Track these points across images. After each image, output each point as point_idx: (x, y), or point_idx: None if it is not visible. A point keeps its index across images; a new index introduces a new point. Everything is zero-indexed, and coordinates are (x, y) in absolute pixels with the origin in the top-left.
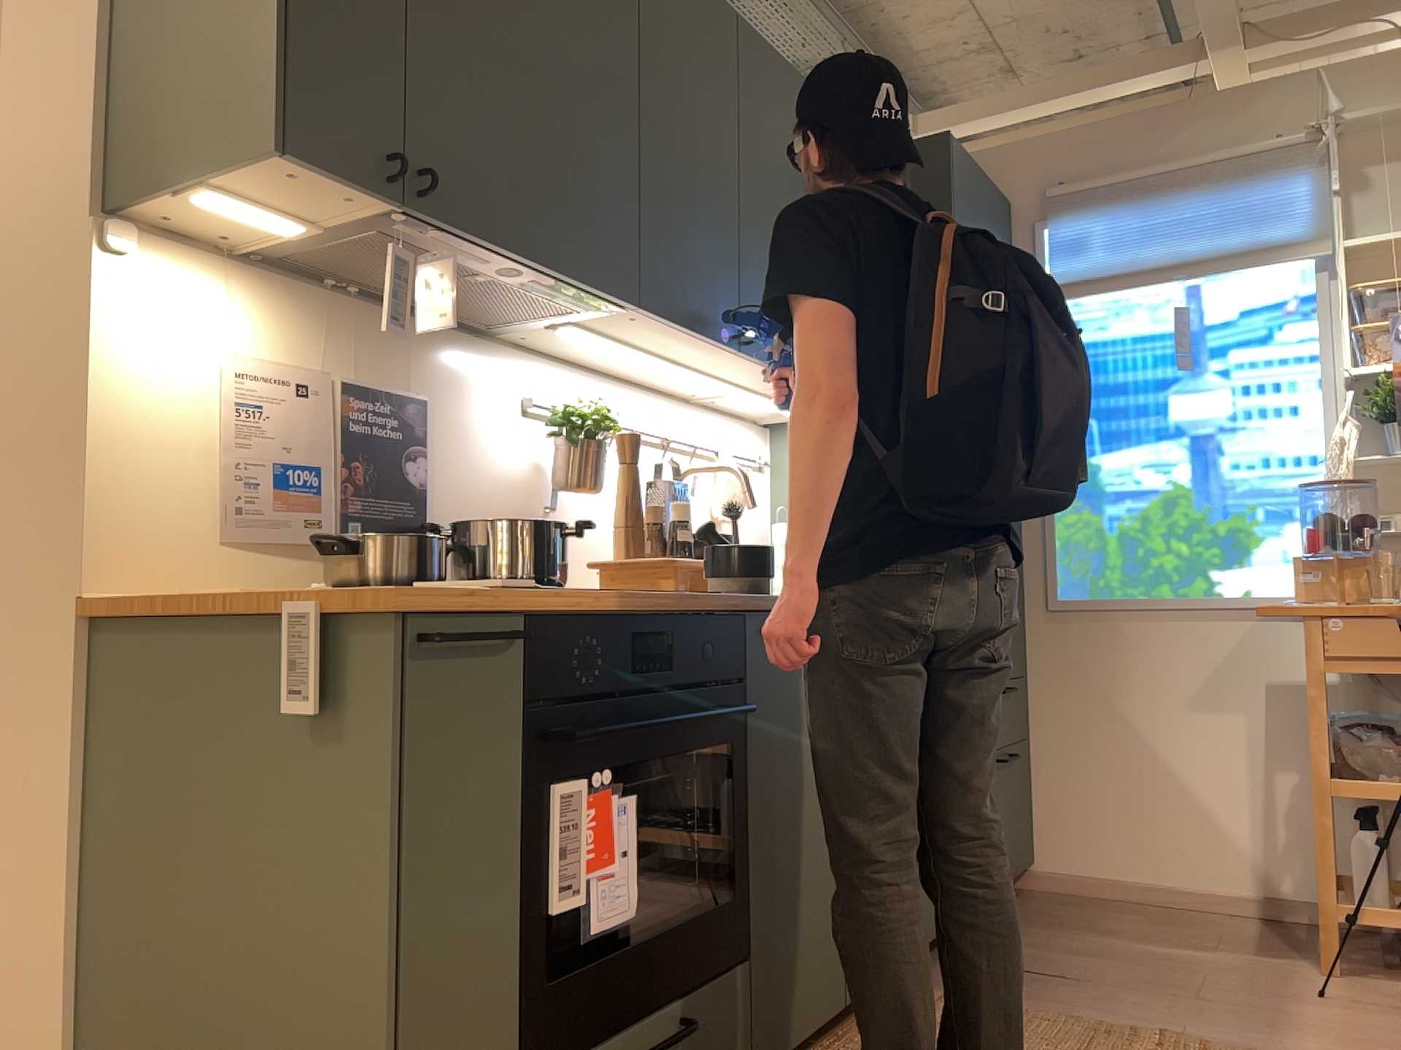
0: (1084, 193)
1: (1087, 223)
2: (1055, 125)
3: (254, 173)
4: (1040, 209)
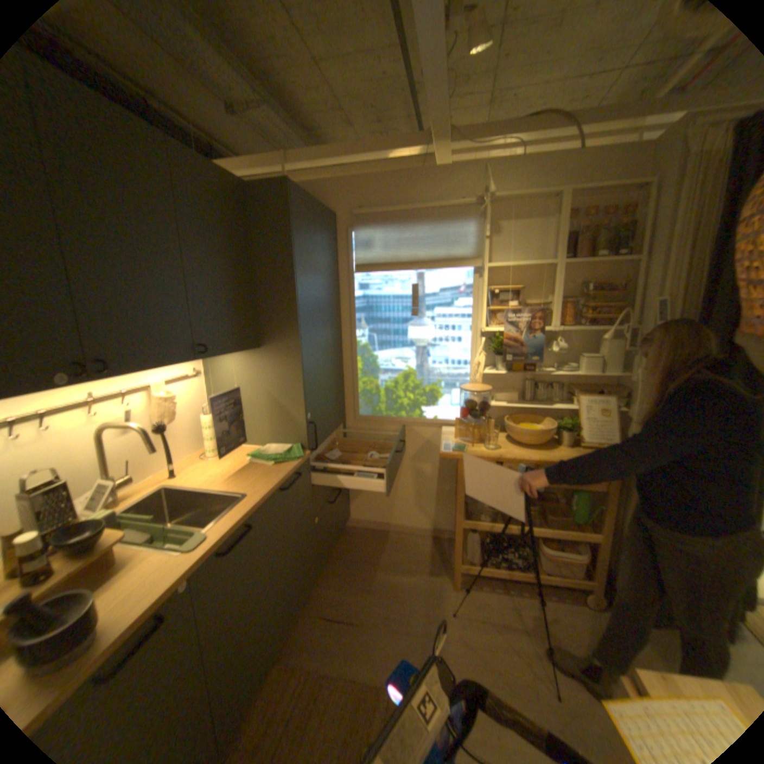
0: (372, 215)
1: (373, 232)
2: (361, 165)
3: None
4: (350, 219)
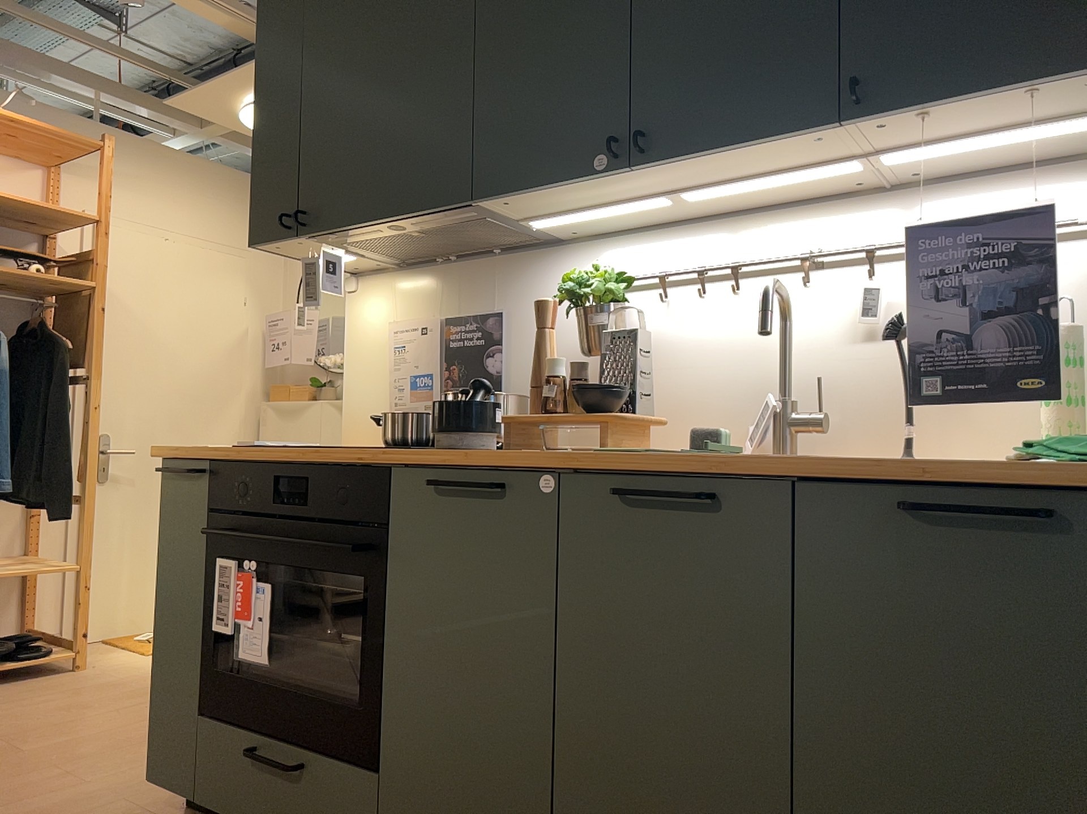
0: None
1: None
2: None
3: (279, 252)
4: None
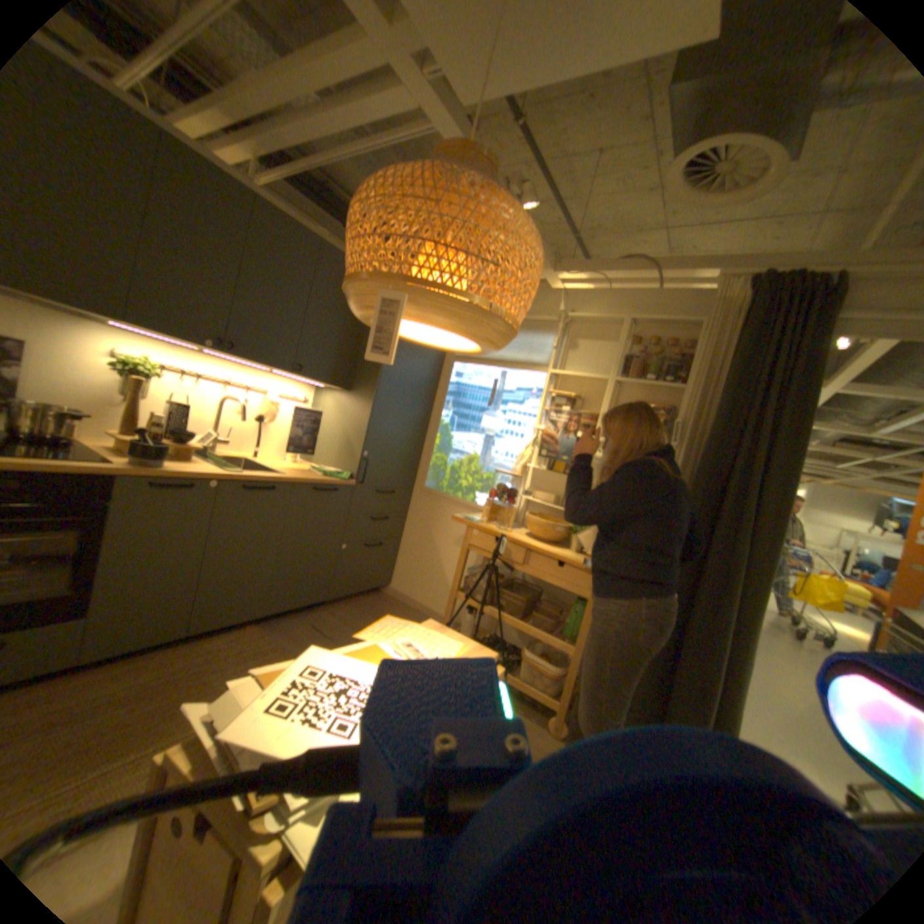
0: None
1: None
2: None
3: None
4: None
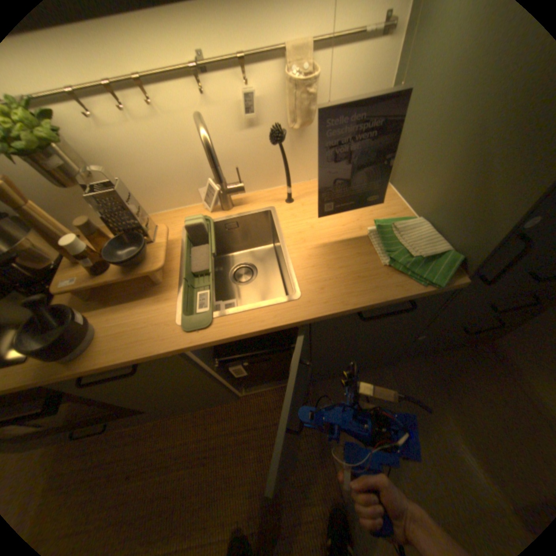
0: None
1: None
2: None
3: None
4: None
